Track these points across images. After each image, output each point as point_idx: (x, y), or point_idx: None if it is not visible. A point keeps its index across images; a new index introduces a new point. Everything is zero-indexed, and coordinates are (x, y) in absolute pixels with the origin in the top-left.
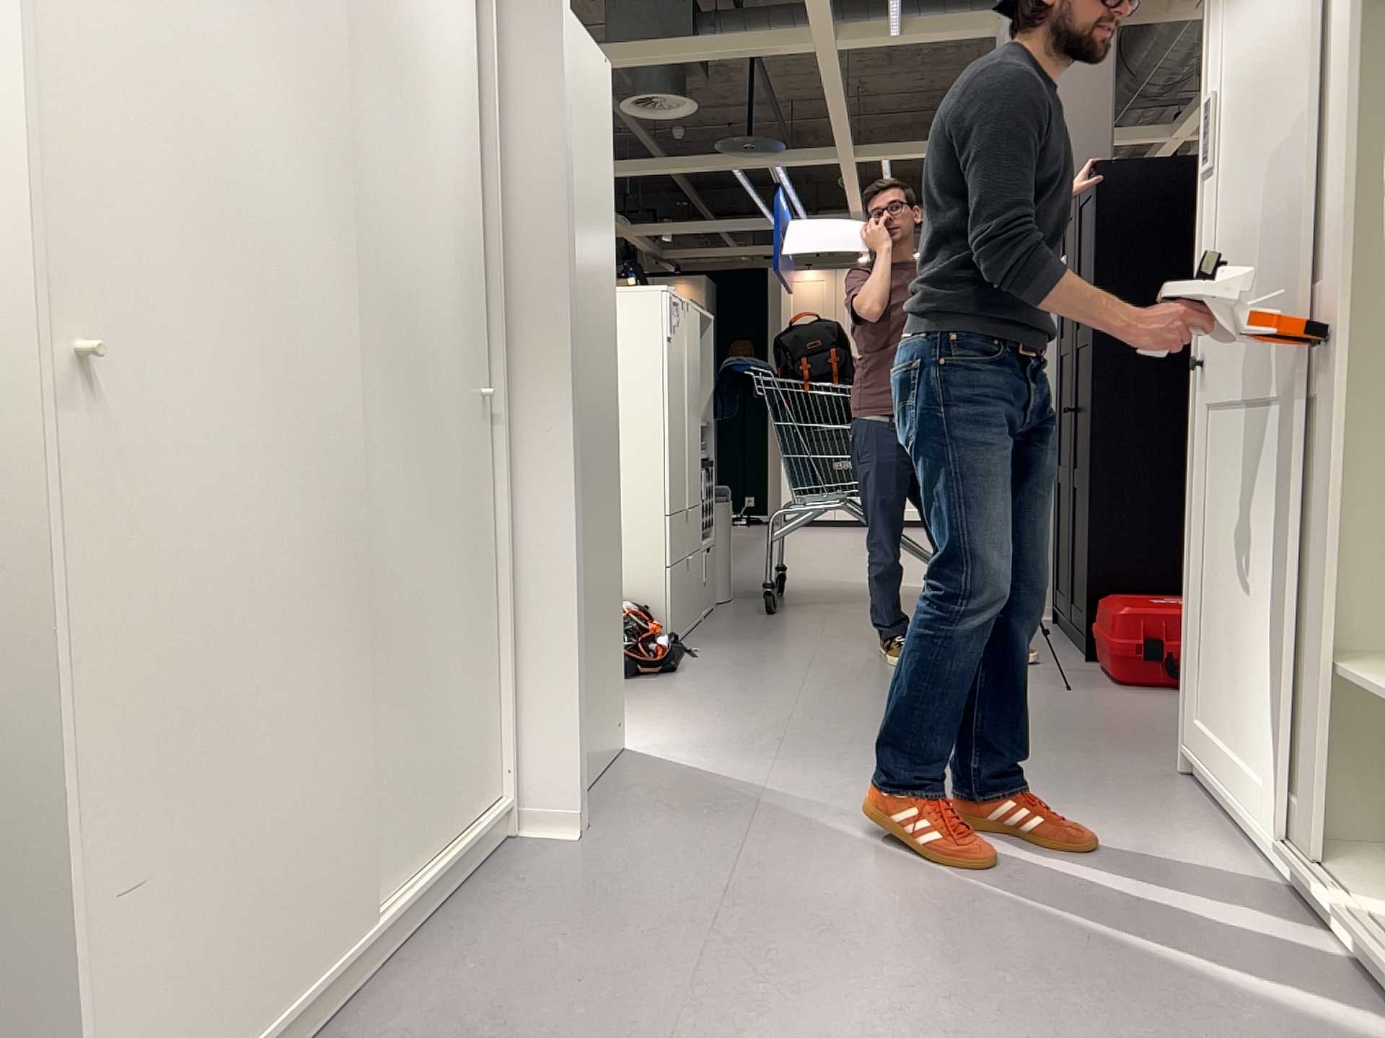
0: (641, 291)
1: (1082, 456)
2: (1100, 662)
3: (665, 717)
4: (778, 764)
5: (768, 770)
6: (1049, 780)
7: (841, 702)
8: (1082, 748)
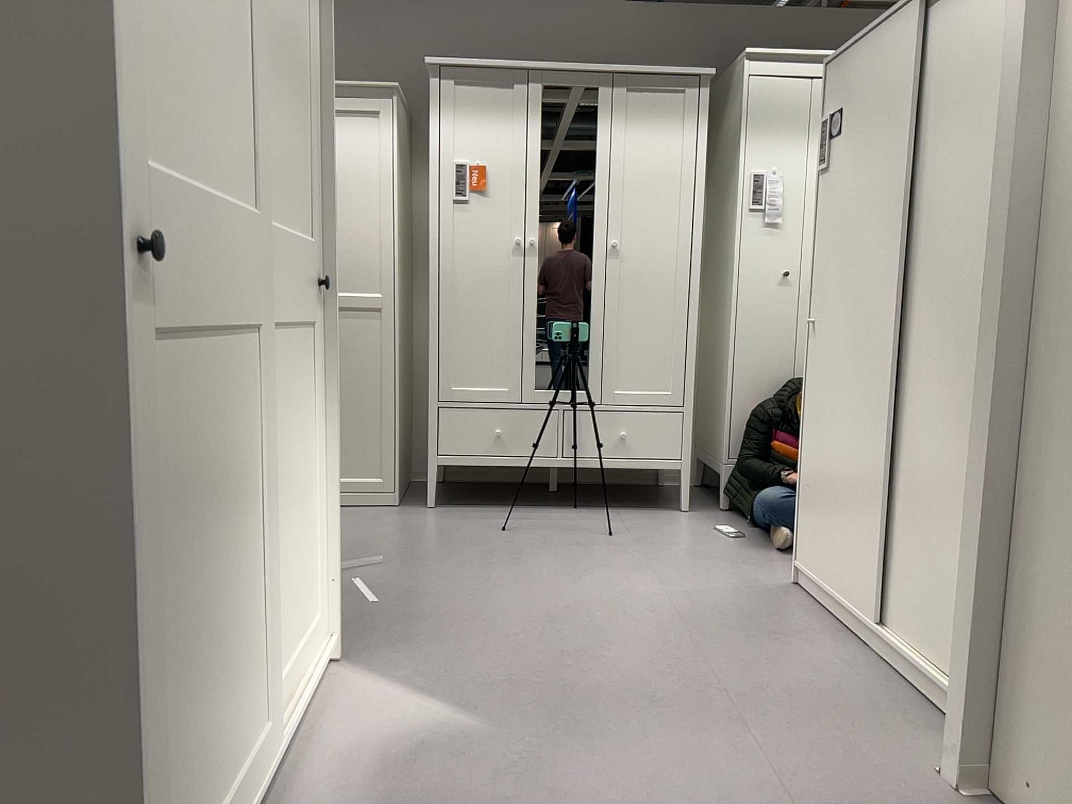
0: None
1: None
2: None
3: None
4: None
5: None
6: None
7: None
8: None
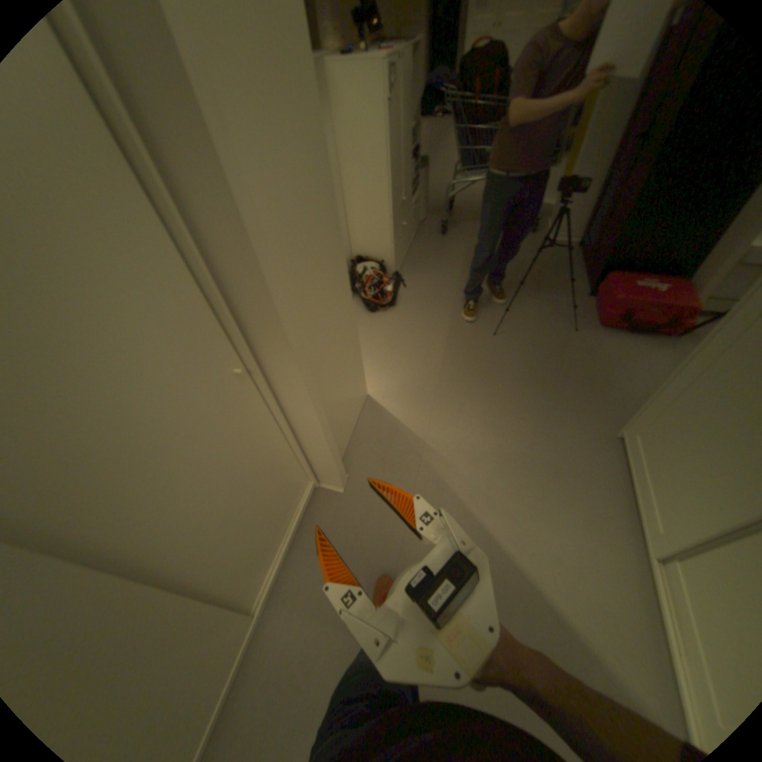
0: (371, 61)
1: (638, 188)
2: (599, 311)
3: (388, 361)
4: (434, 418)
5: (429, 424)
6: (556, 443)
7: (469, 345)
8: (577, 407)
